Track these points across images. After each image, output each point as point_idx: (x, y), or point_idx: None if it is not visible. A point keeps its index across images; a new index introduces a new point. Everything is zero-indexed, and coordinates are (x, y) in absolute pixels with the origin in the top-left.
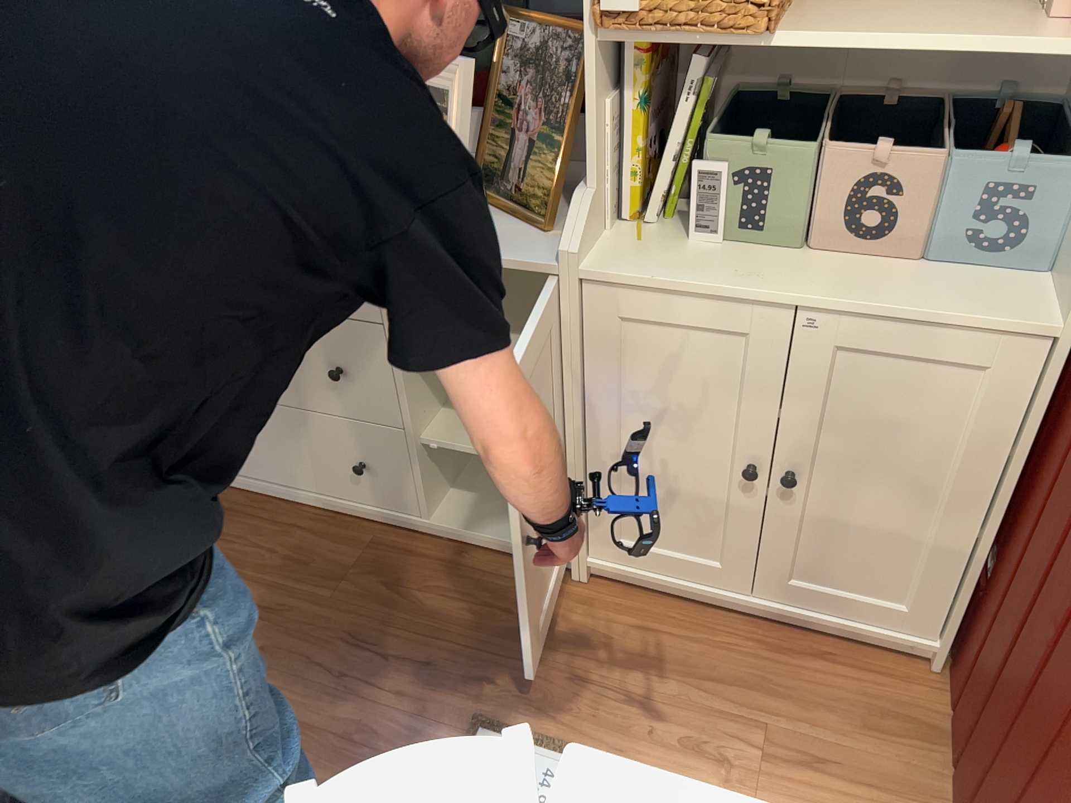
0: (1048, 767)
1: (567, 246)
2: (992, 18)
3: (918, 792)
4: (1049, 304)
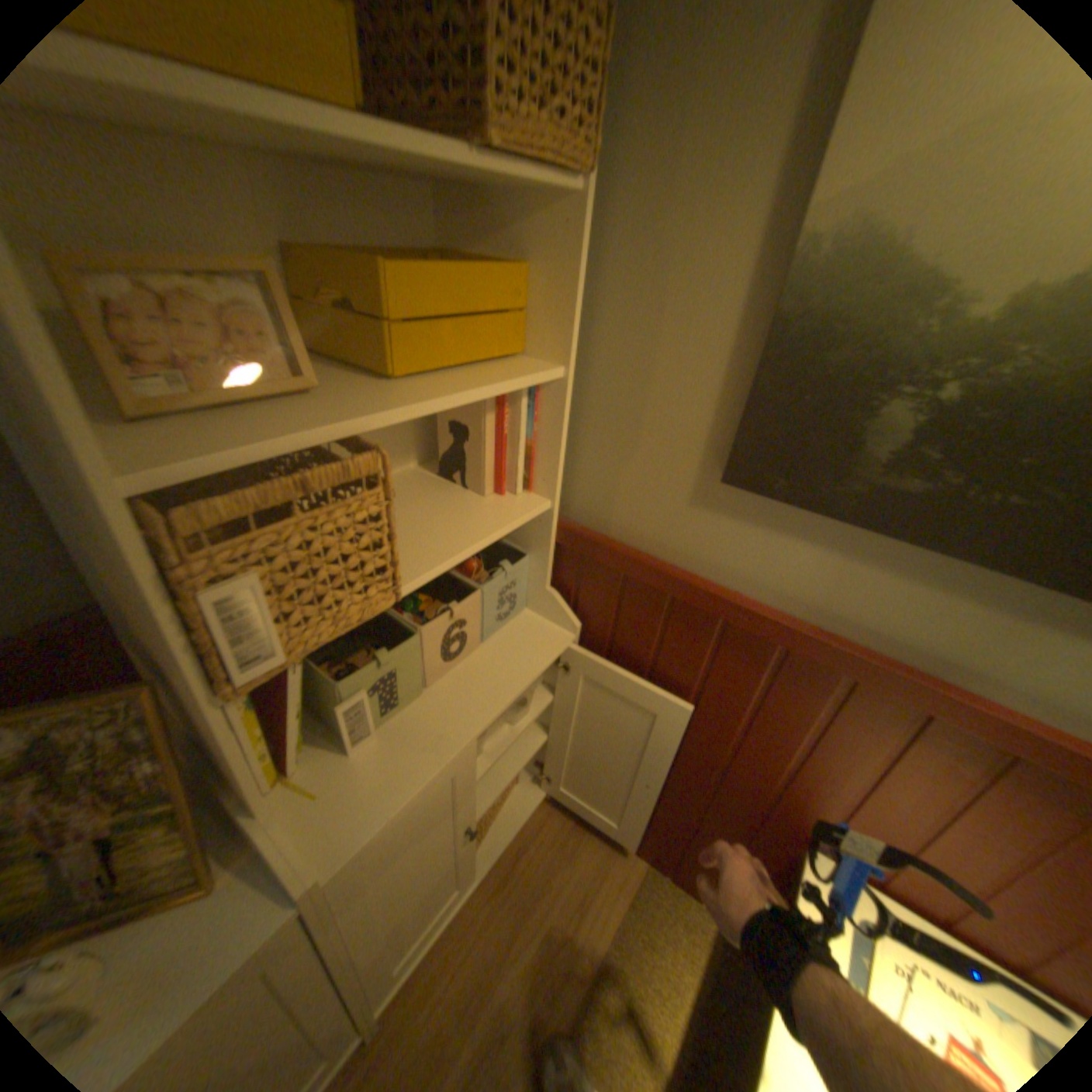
0: (726, 808)
1: (297, 881)
2: (447, 493)
3: (615, 855)
4: (557, 621)
